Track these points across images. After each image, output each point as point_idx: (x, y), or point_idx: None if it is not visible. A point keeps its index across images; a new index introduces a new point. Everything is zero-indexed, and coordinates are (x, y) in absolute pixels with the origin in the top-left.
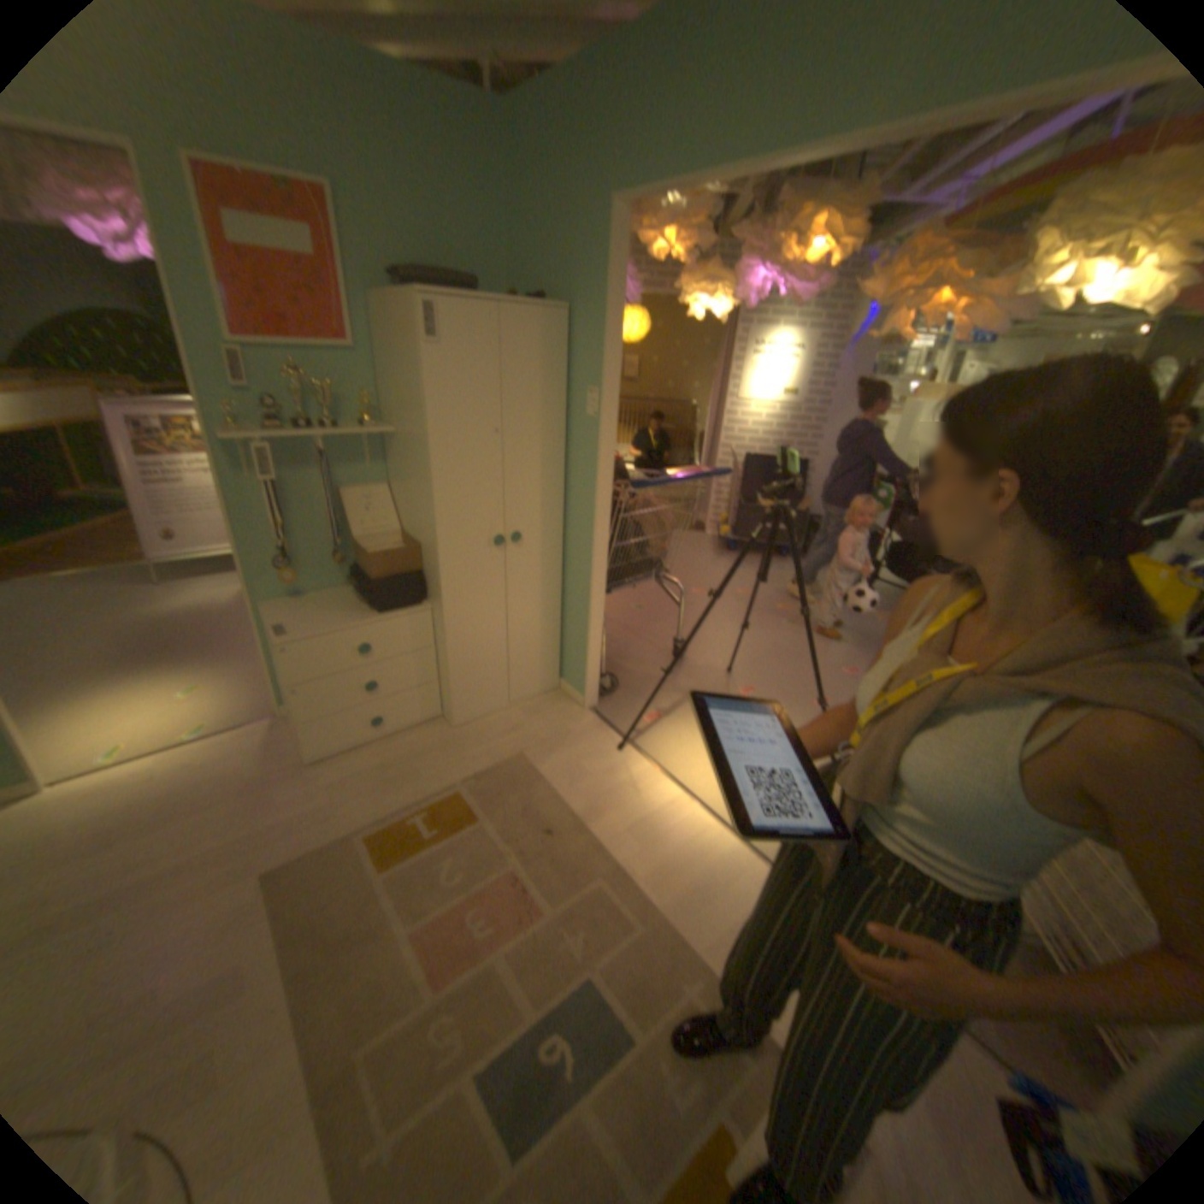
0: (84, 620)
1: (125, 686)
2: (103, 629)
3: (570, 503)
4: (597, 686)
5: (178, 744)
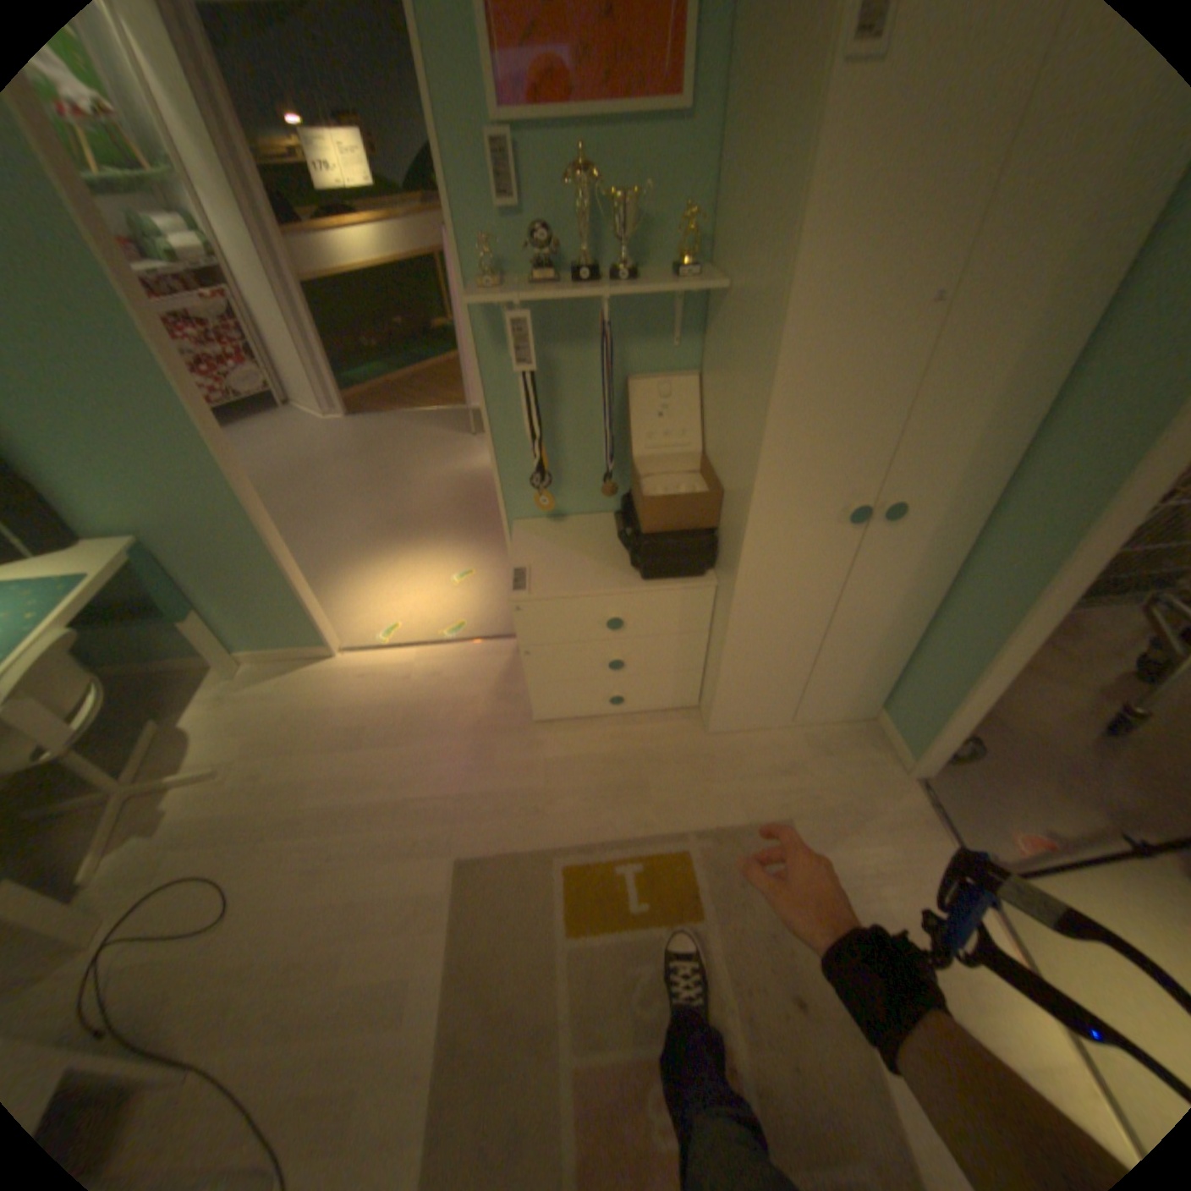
0: (414, 467)
1: (421, 553)
2: (424, 481)
3: (1045, 457)
4: (949, 758)
5: (440, 641)
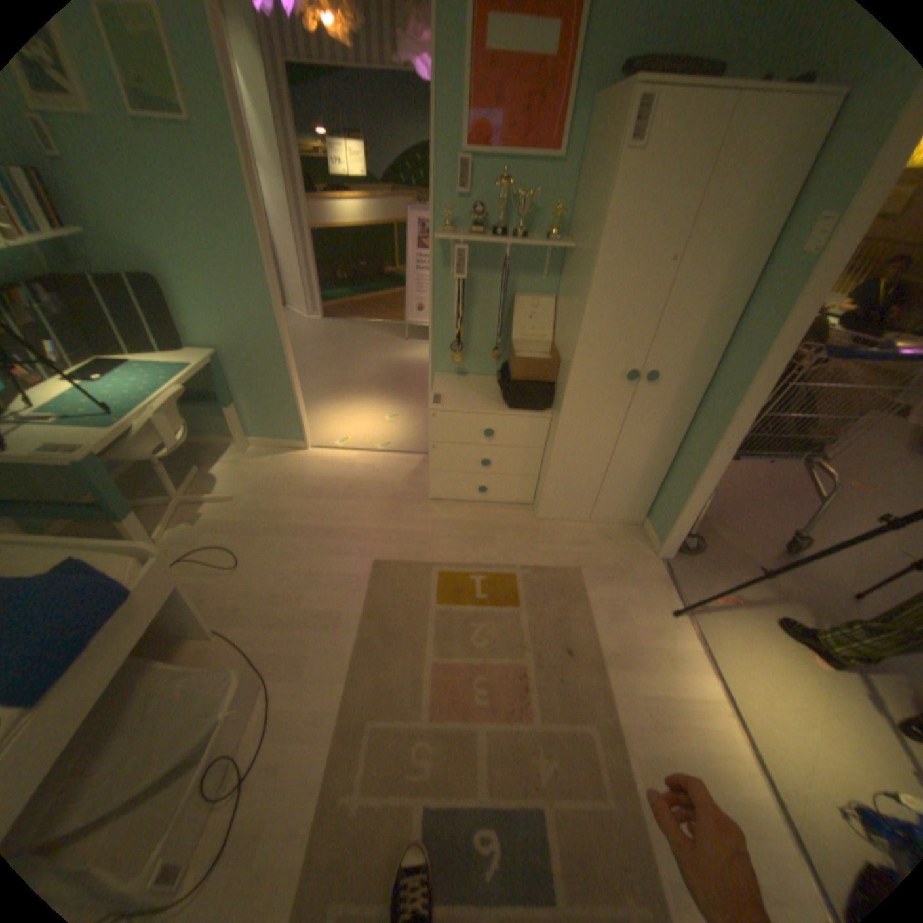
0: (366, 354)
1: (366, 402)
2: (372, 362)
3: (732, 354)
4: (681, 544)
5: (374, 450)
